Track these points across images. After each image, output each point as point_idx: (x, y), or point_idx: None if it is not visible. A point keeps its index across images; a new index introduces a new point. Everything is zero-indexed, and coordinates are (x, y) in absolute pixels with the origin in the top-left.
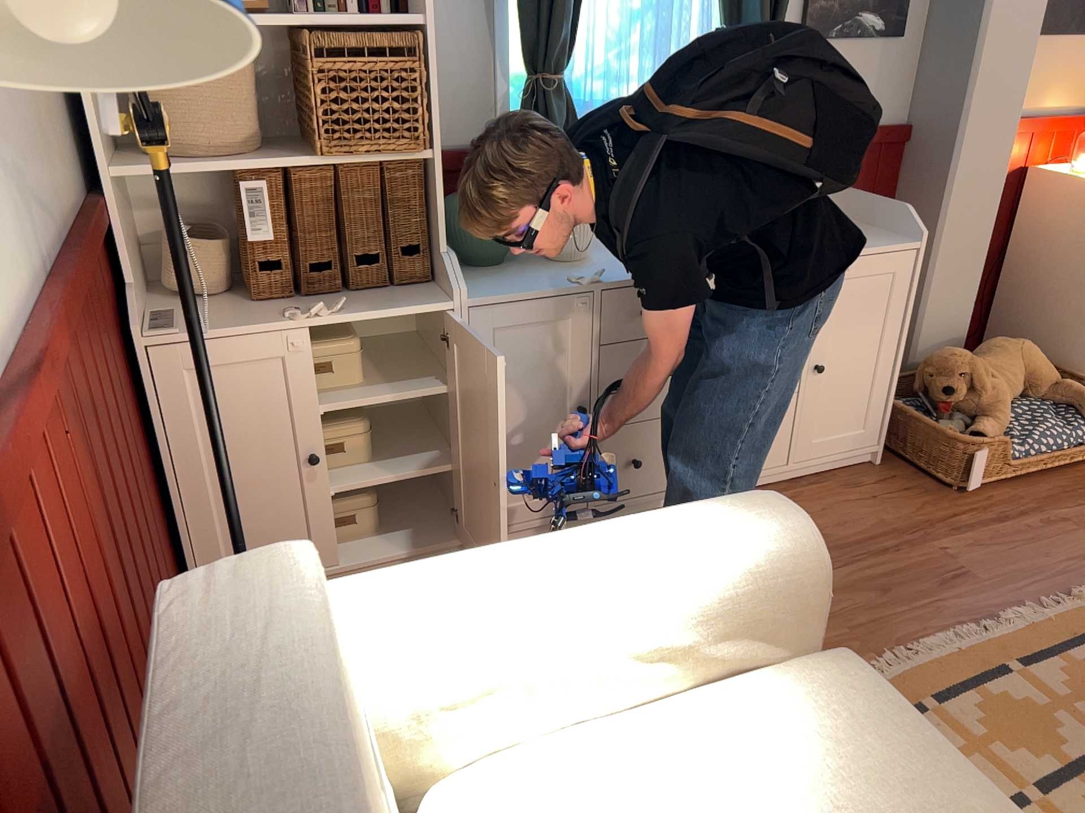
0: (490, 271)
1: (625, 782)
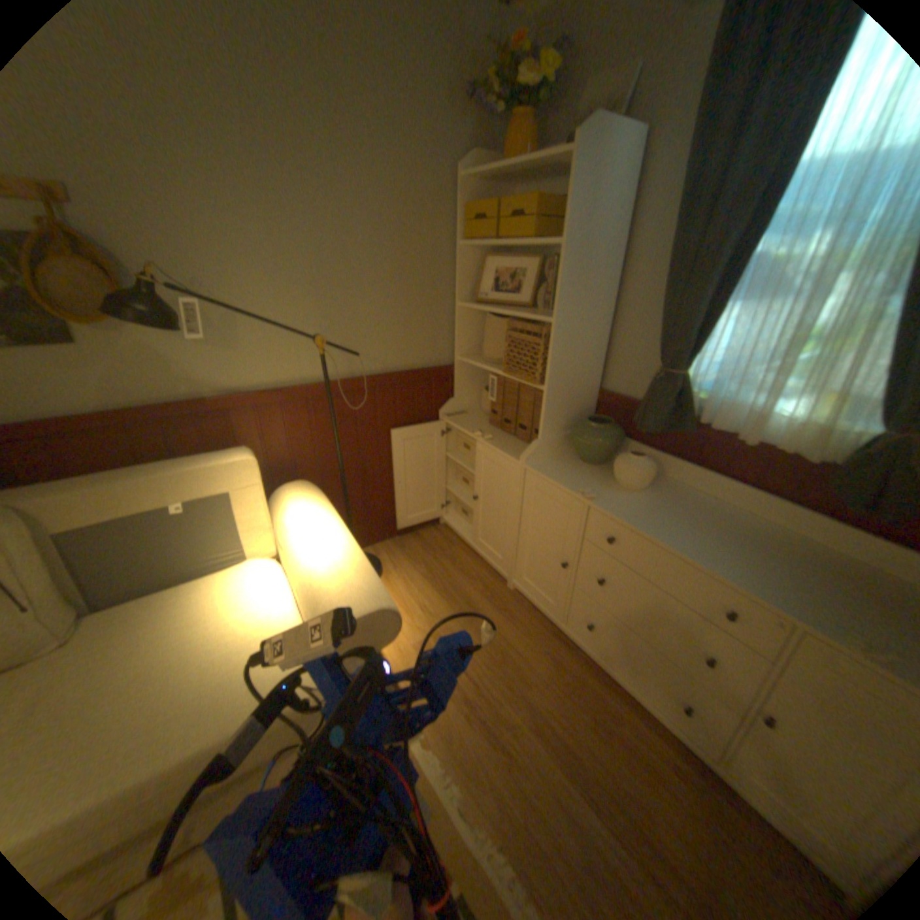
0: (577, 464)
1: (257, 604)
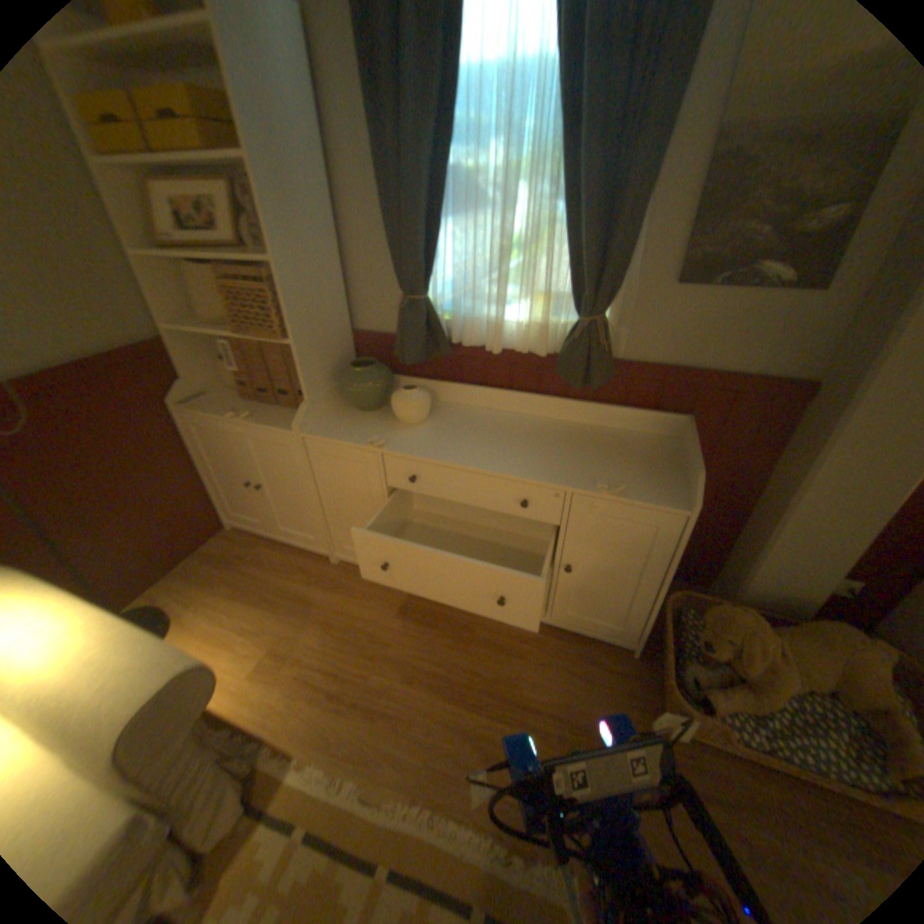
0: (357, 415)
1: None
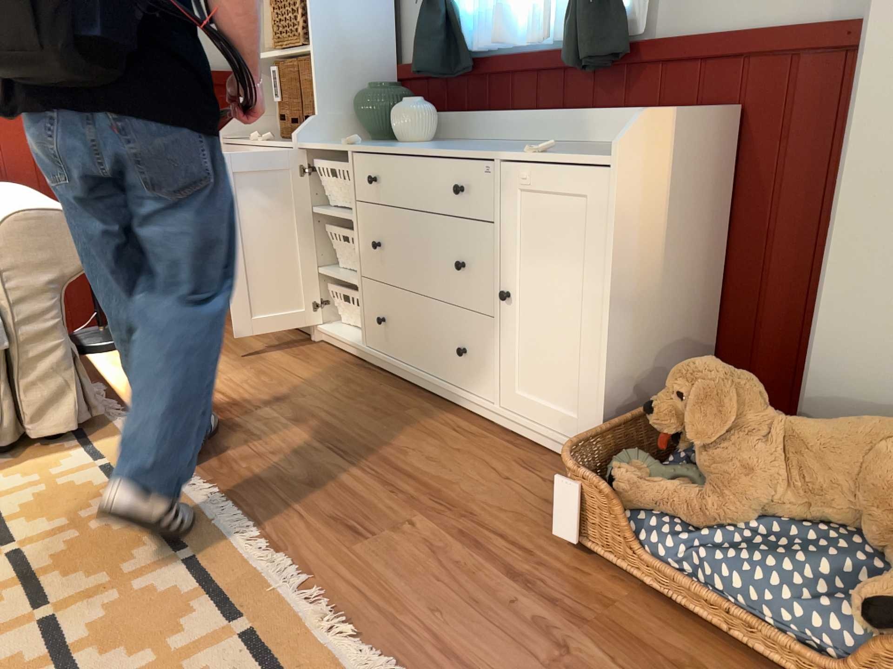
0: (362, 142)
1: None
